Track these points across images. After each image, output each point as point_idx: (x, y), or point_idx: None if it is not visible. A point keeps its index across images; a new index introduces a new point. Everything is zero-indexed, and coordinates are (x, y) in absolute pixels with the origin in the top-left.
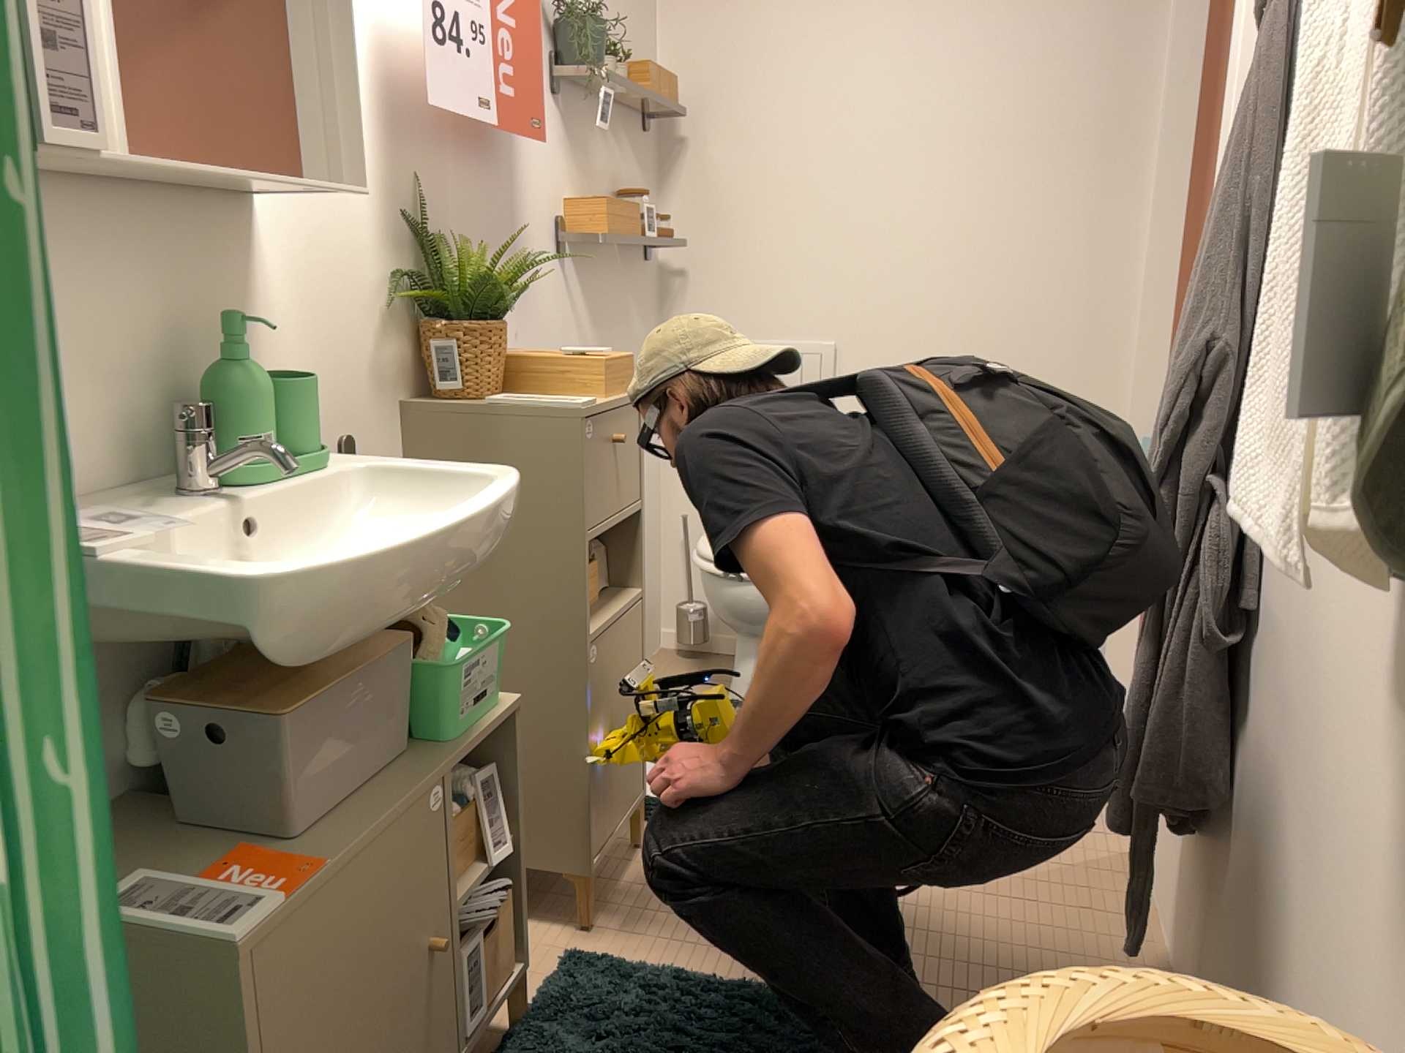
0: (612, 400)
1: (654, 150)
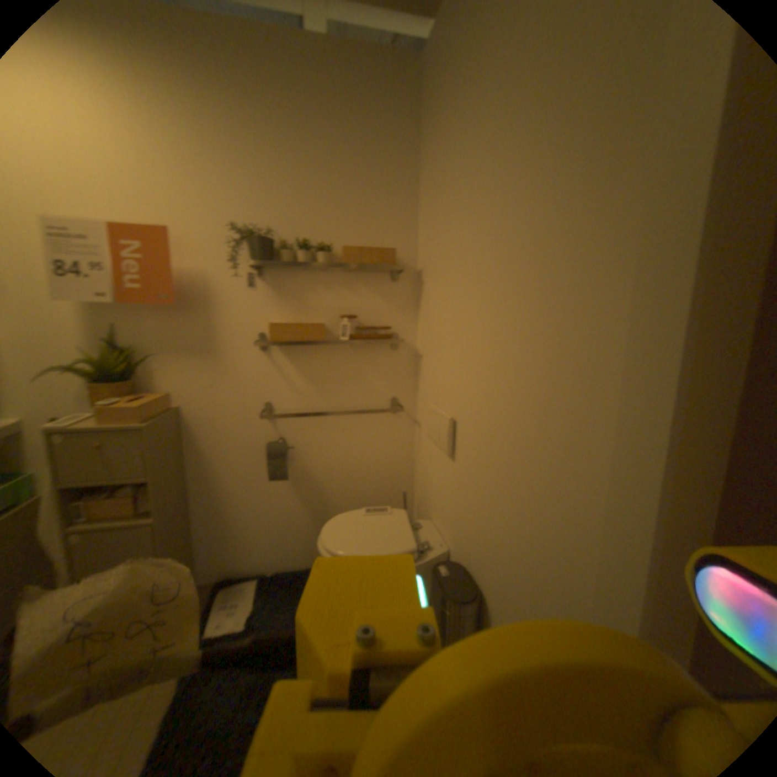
0: (90, 428)
1: (409, 285)
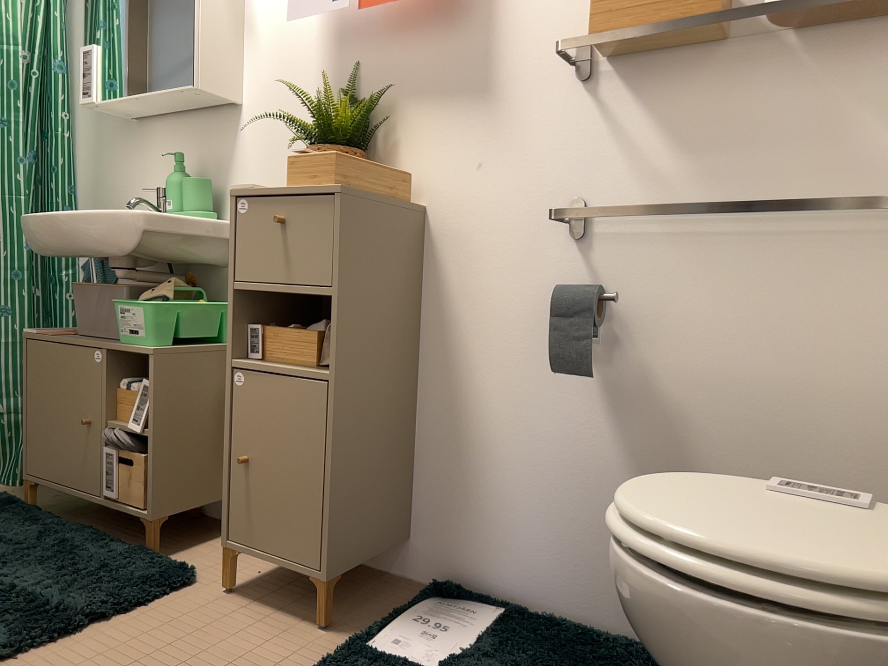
0: (283, 191)
1: None
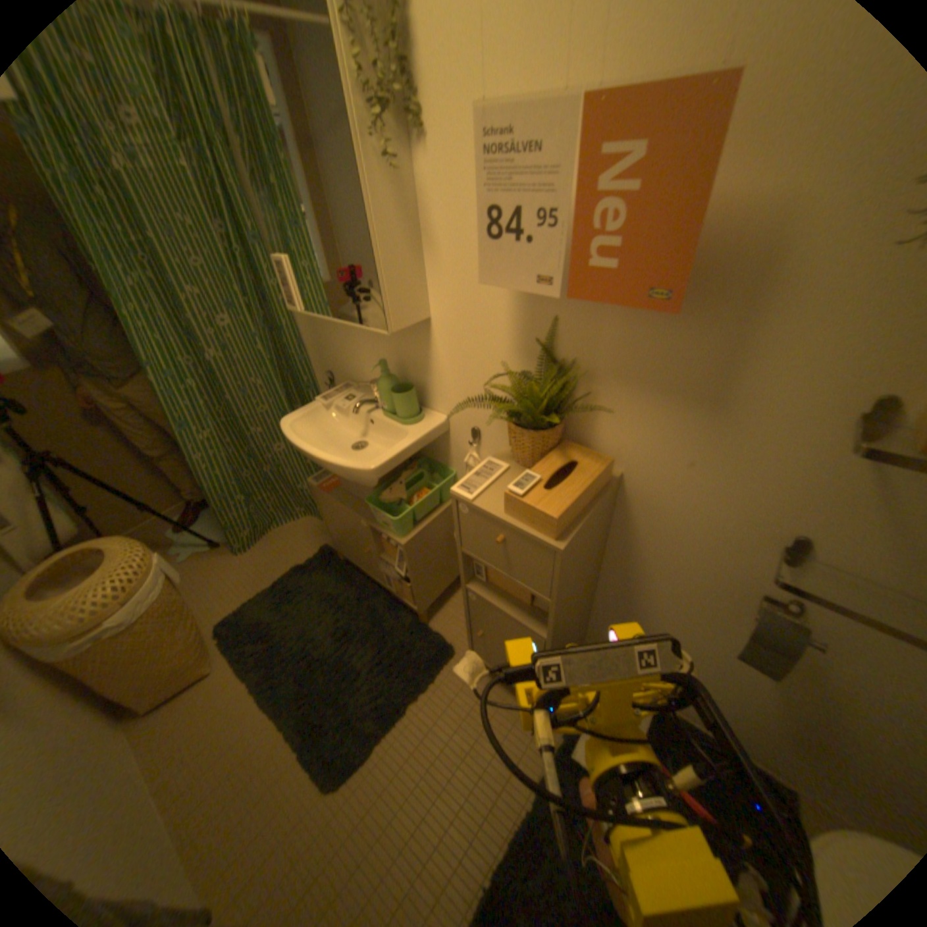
0: (498, 516)
1: None
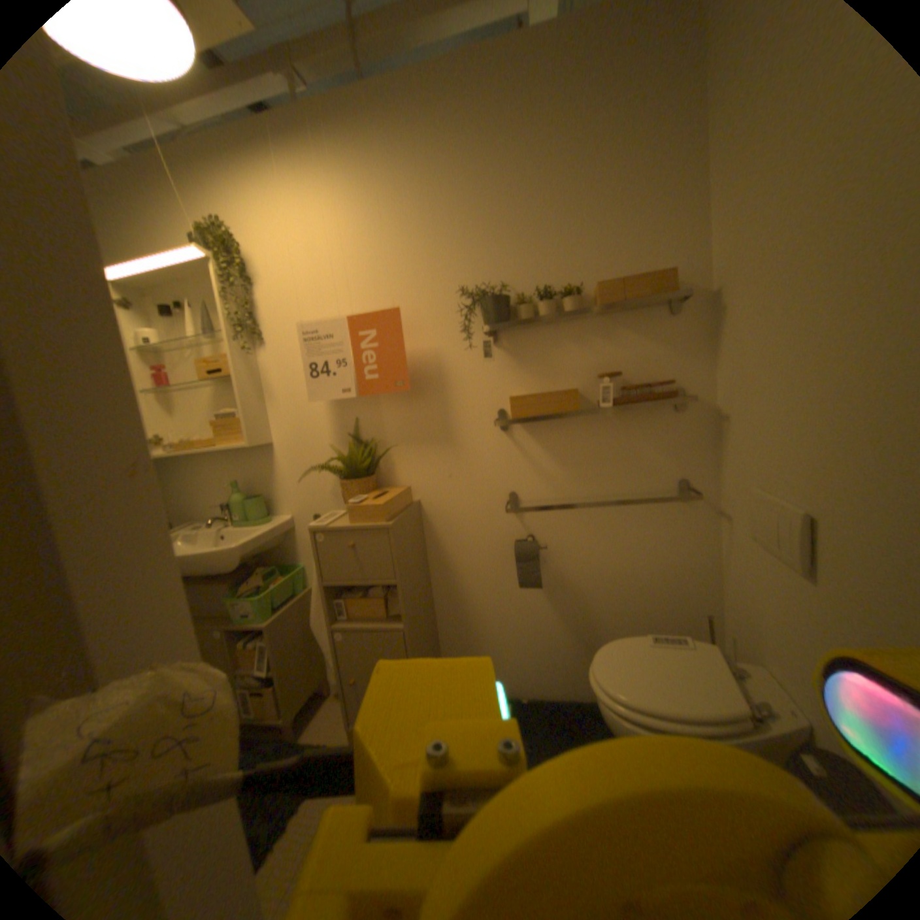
0: (347, 526)
1: (703, 316)
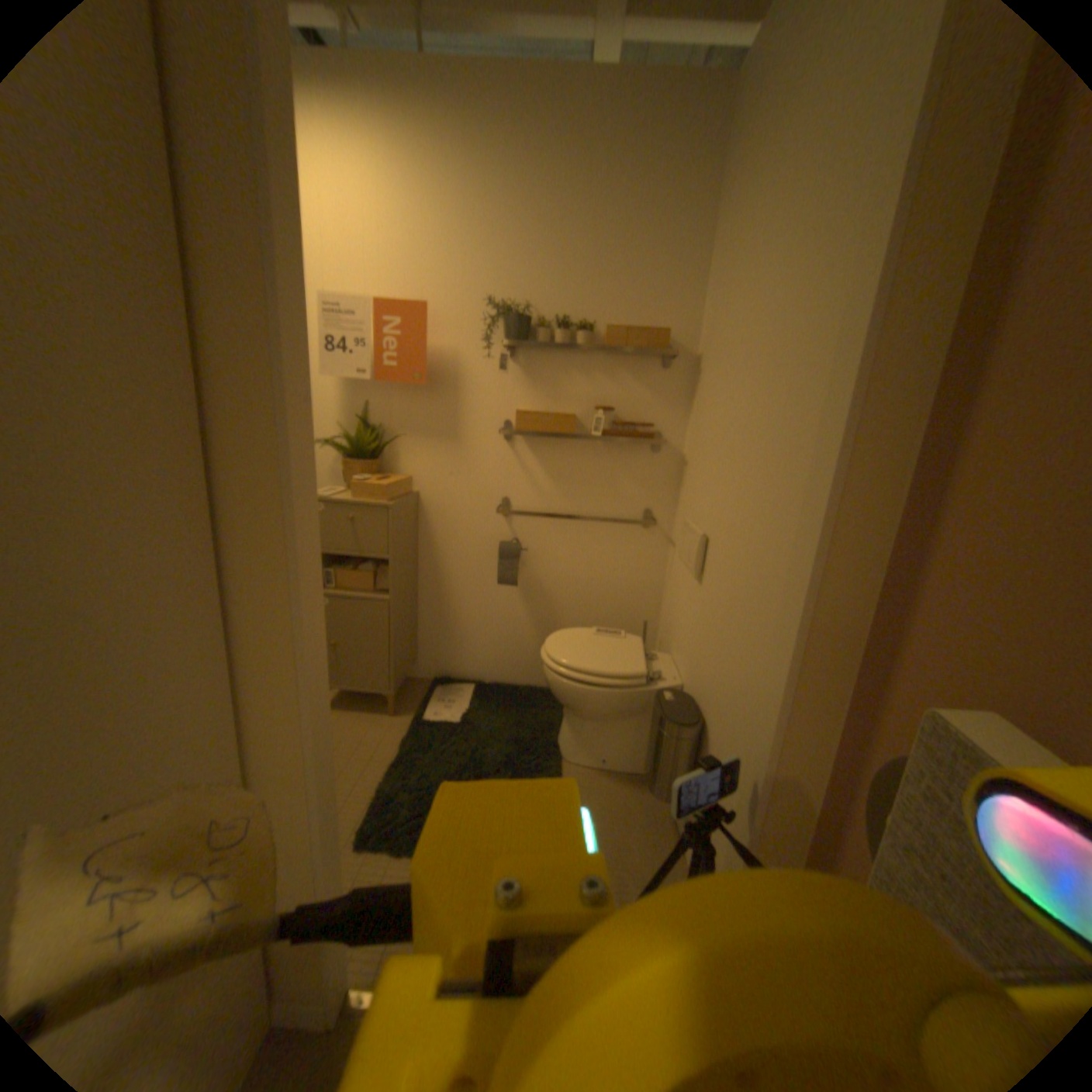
0: (349, 499)
1: (686, 373)
